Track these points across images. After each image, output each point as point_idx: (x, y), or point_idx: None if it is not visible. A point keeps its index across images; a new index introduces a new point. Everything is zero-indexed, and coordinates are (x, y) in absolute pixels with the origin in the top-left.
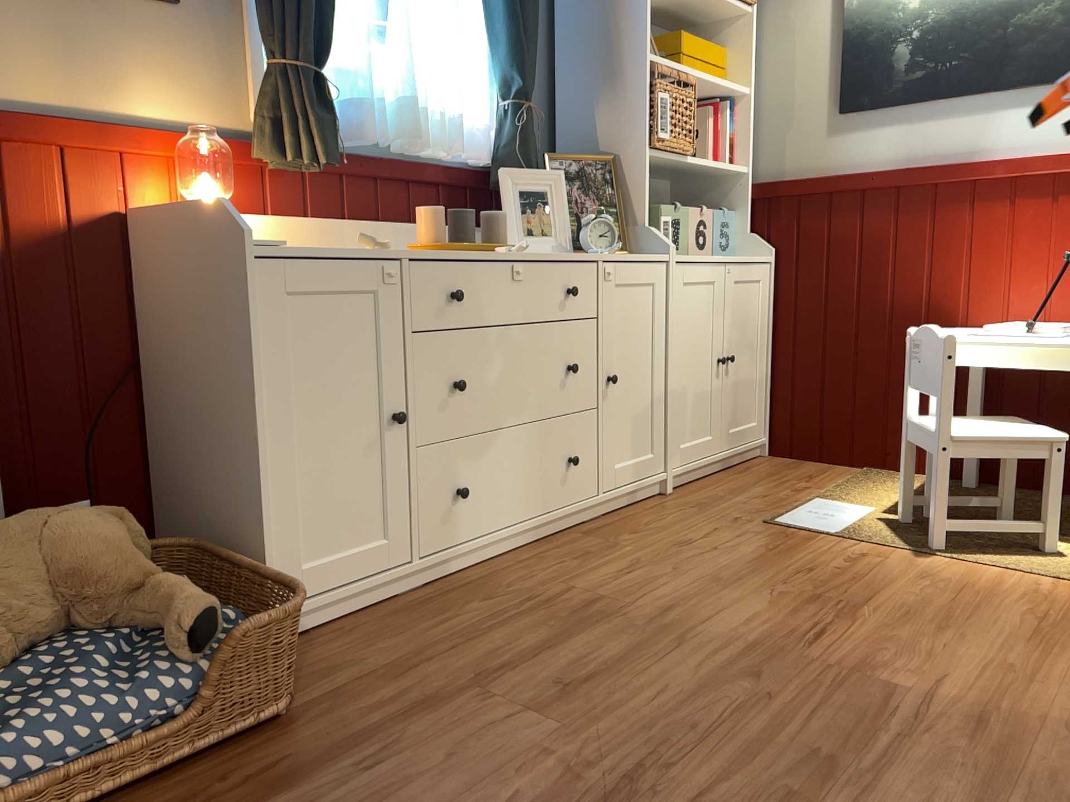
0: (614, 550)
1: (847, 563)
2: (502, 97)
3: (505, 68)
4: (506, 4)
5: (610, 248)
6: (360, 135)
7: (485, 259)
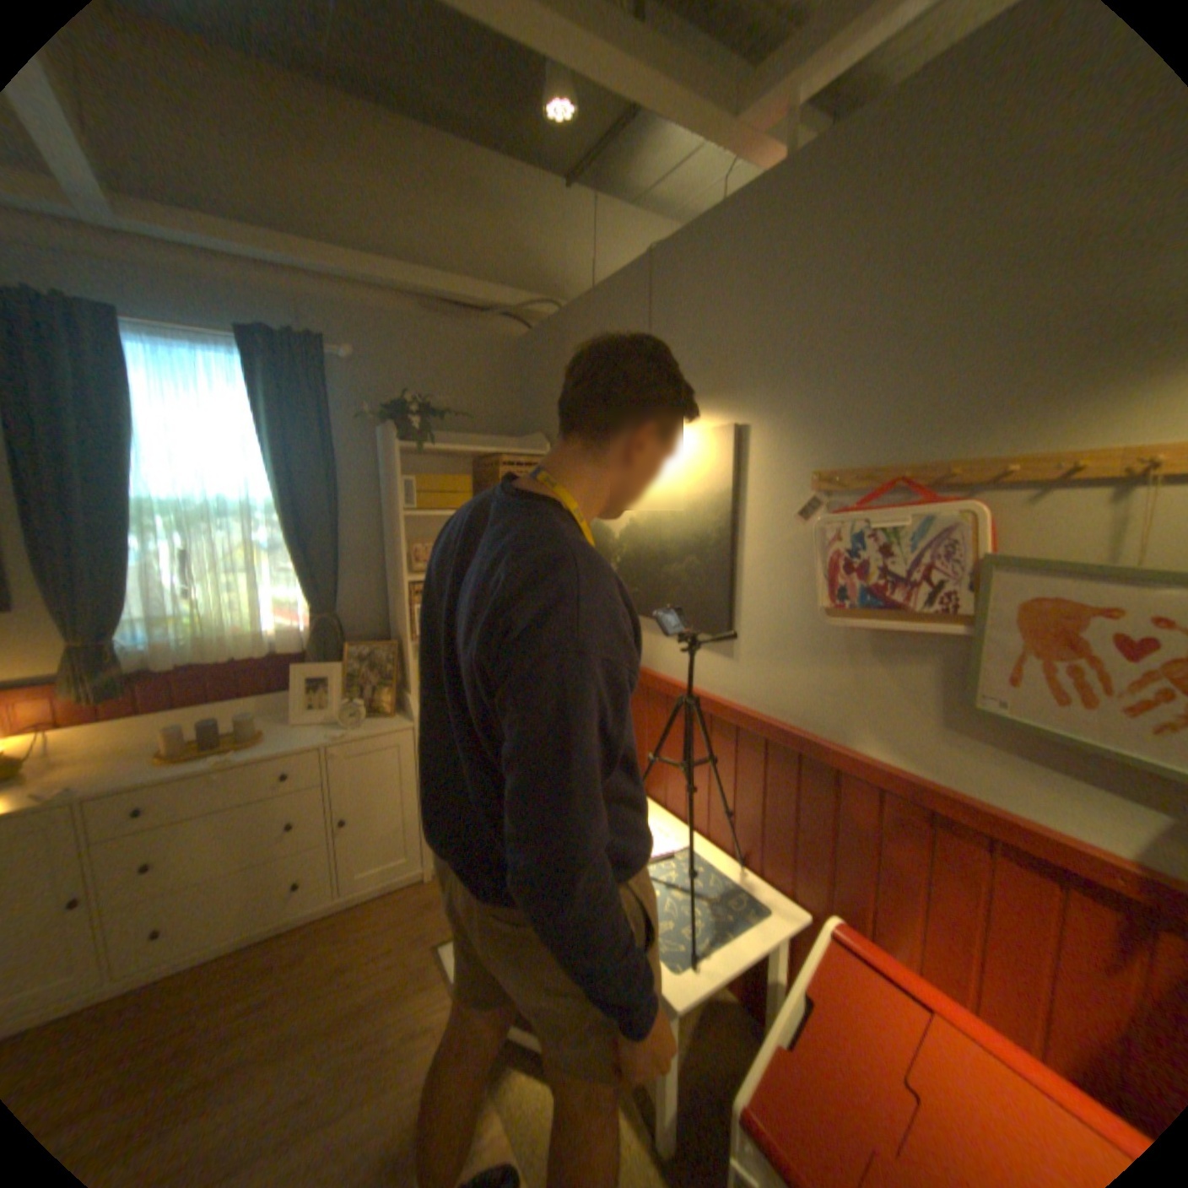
0: (290, 970)
1: (400, 1044)
2: (309, 610)
3: (303, 595)
4: (291, 559)
5: (356, 727)
6: (156, 669)
7: (178, 781)
